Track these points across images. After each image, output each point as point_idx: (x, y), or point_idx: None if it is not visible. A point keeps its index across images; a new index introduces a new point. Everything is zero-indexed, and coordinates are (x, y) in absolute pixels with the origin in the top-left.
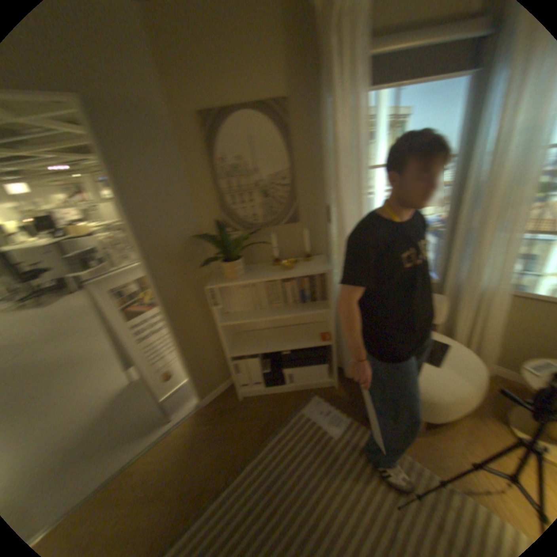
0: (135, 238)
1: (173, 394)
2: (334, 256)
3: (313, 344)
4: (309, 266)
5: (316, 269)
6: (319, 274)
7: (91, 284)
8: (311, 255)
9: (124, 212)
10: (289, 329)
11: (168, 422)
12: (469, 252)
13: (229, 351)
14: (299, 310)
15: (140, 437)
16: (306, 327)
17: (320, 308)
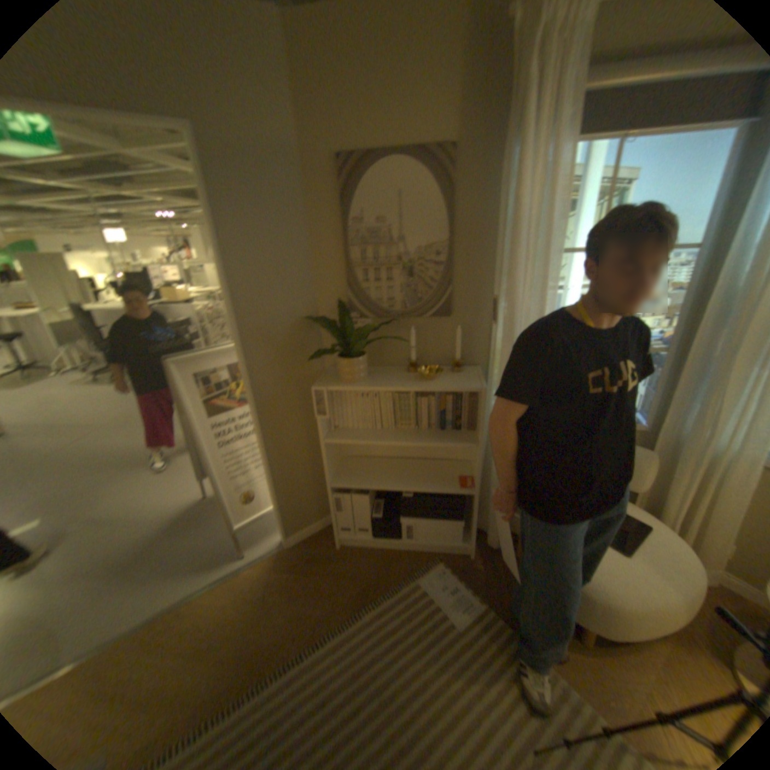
0: (230, 310)
1: (251, 524)
2: (494, 370)
3: (446, 489)
4: (455, 379)
5: (464, 385)
6: (468, 392)
7: (169, 362)
8: (461, 364)
9: (222, 275)
10: (416, 463)
11: (238, 558)
12: (702, 393)
13: (329, 478)
14: (433, 438)
15: (199, 571)
16: (440, 464)
17: (462, 440)
